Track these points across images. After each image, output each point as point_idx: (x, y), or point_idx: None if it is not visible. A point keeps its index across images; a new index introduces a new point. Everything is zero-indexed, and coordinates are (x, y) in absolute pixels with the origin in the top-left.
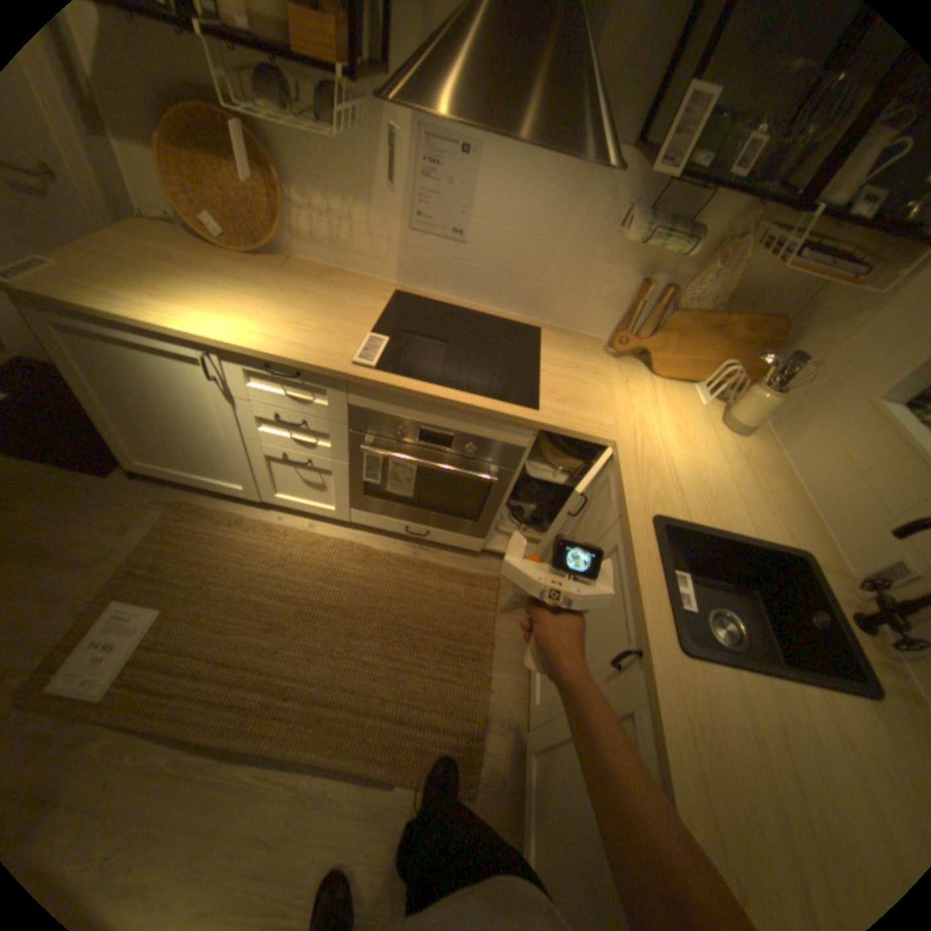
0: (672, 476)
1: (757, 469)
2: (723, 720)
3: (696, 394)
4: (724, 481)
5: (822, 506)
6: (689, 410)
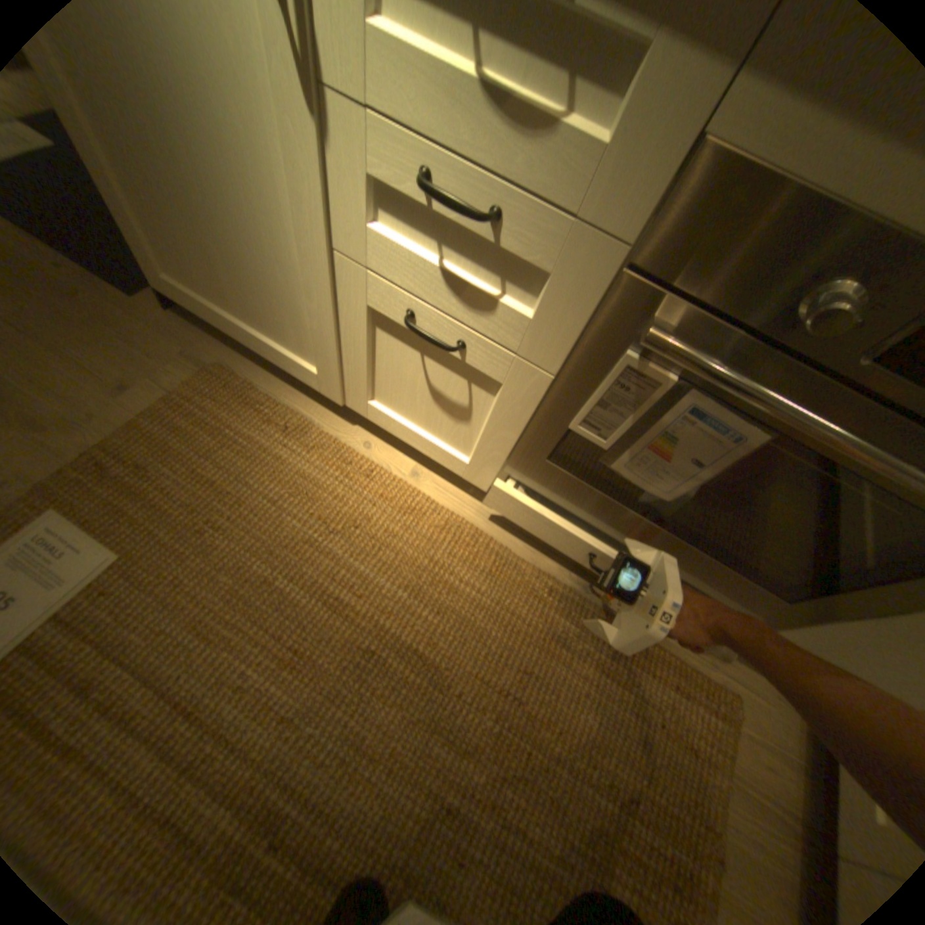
0: None
1: None
2: None
3: None
4: None
5: None
6: None
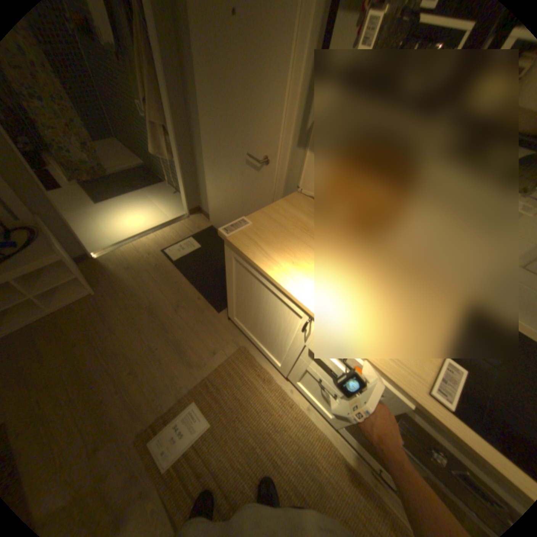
0: None
1: None
2: None
3: None
4: None
5: None
6: None
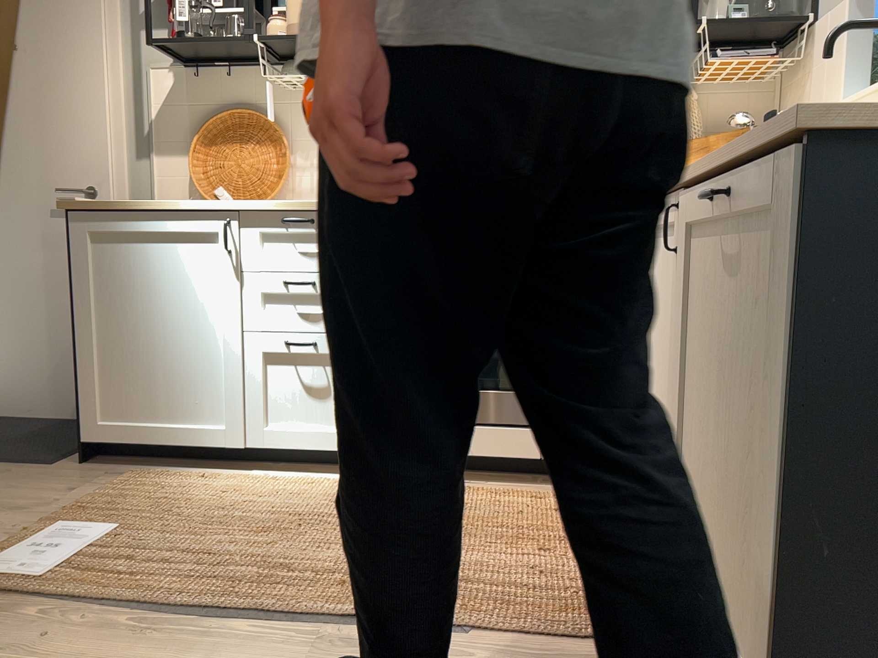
0: None
1: None
2: None
3: None
4: None
5: None
6: None
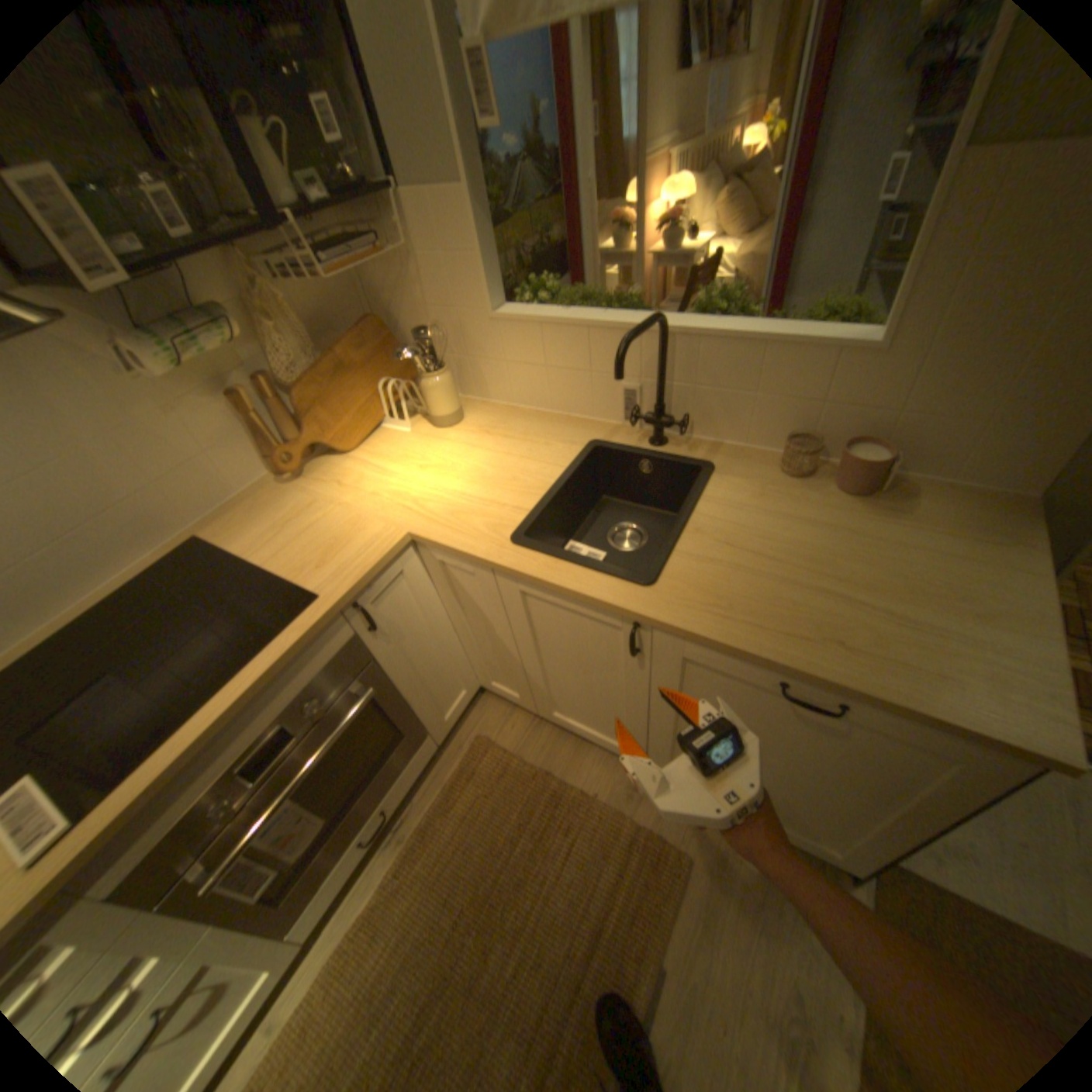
0: (472, 500)
1: (497, 429)
2: (707, 582)
3: (393, 430)
4: (497, 461)
5: (552, 407)
6: (406, 445)
